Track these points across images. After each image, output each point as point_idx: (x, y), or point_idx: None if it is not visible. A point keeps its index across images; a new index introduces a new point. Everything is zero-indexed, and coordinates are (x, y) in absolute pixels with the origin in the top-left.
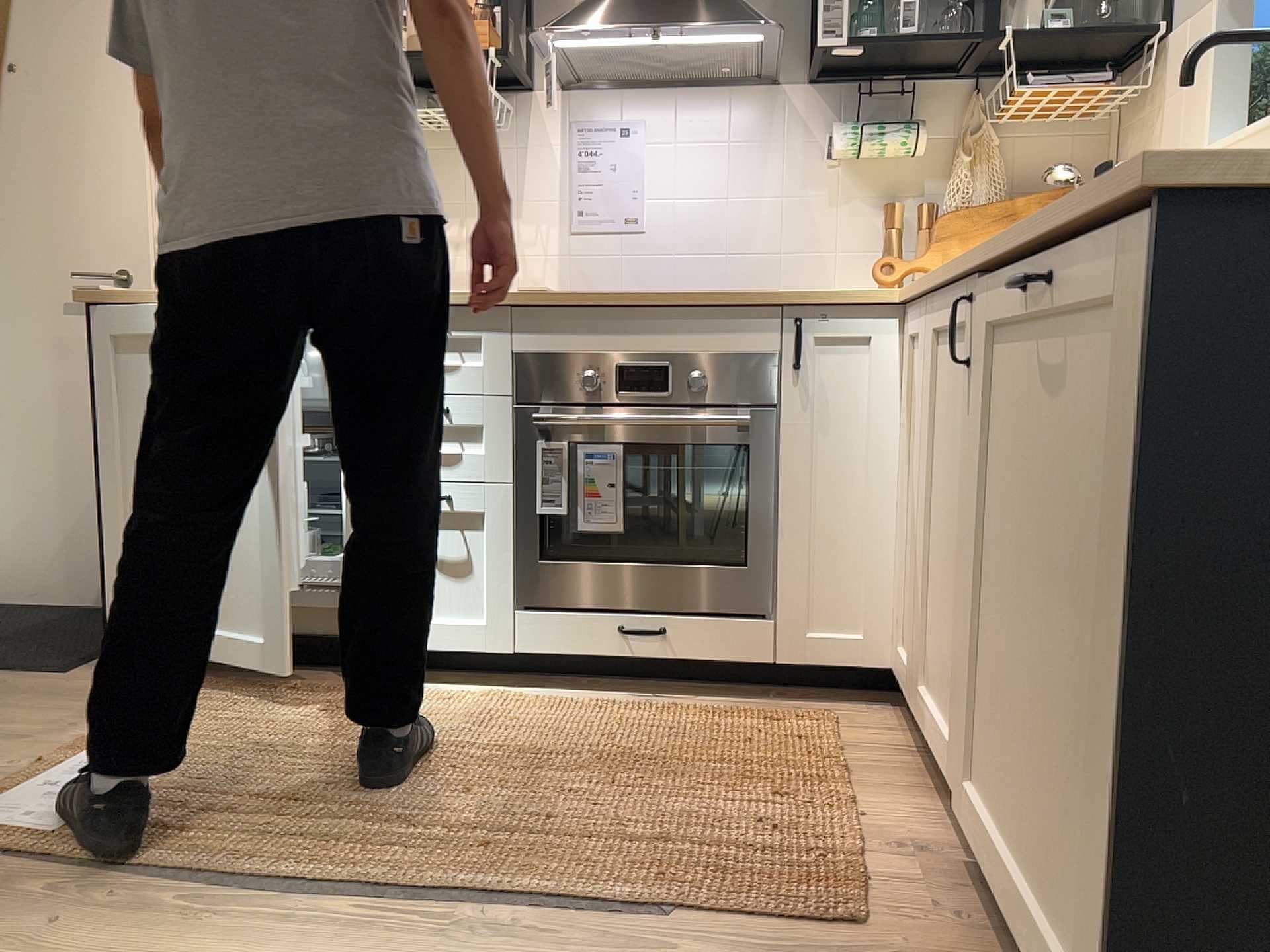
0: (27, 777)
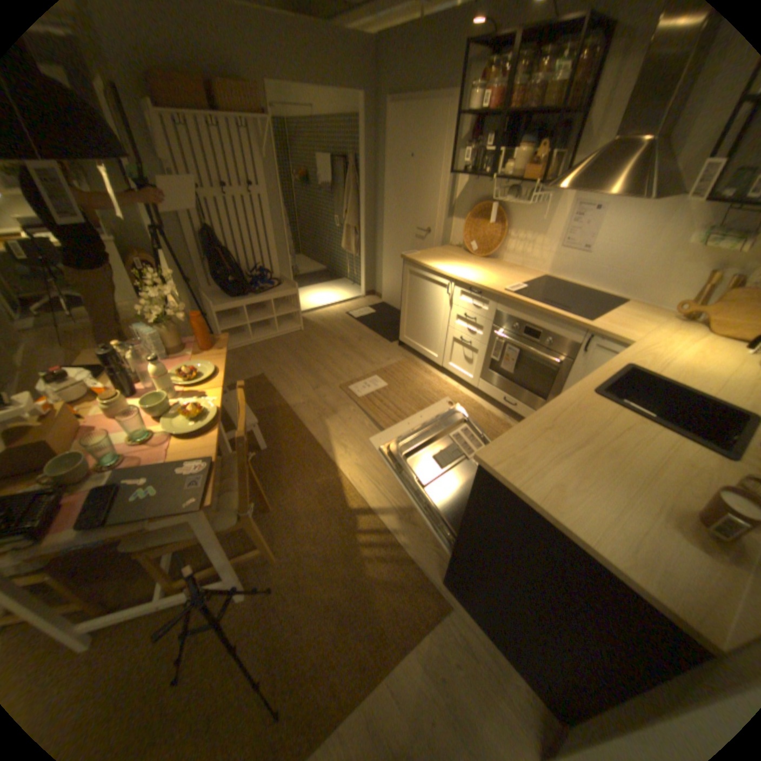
0: (366, 376)
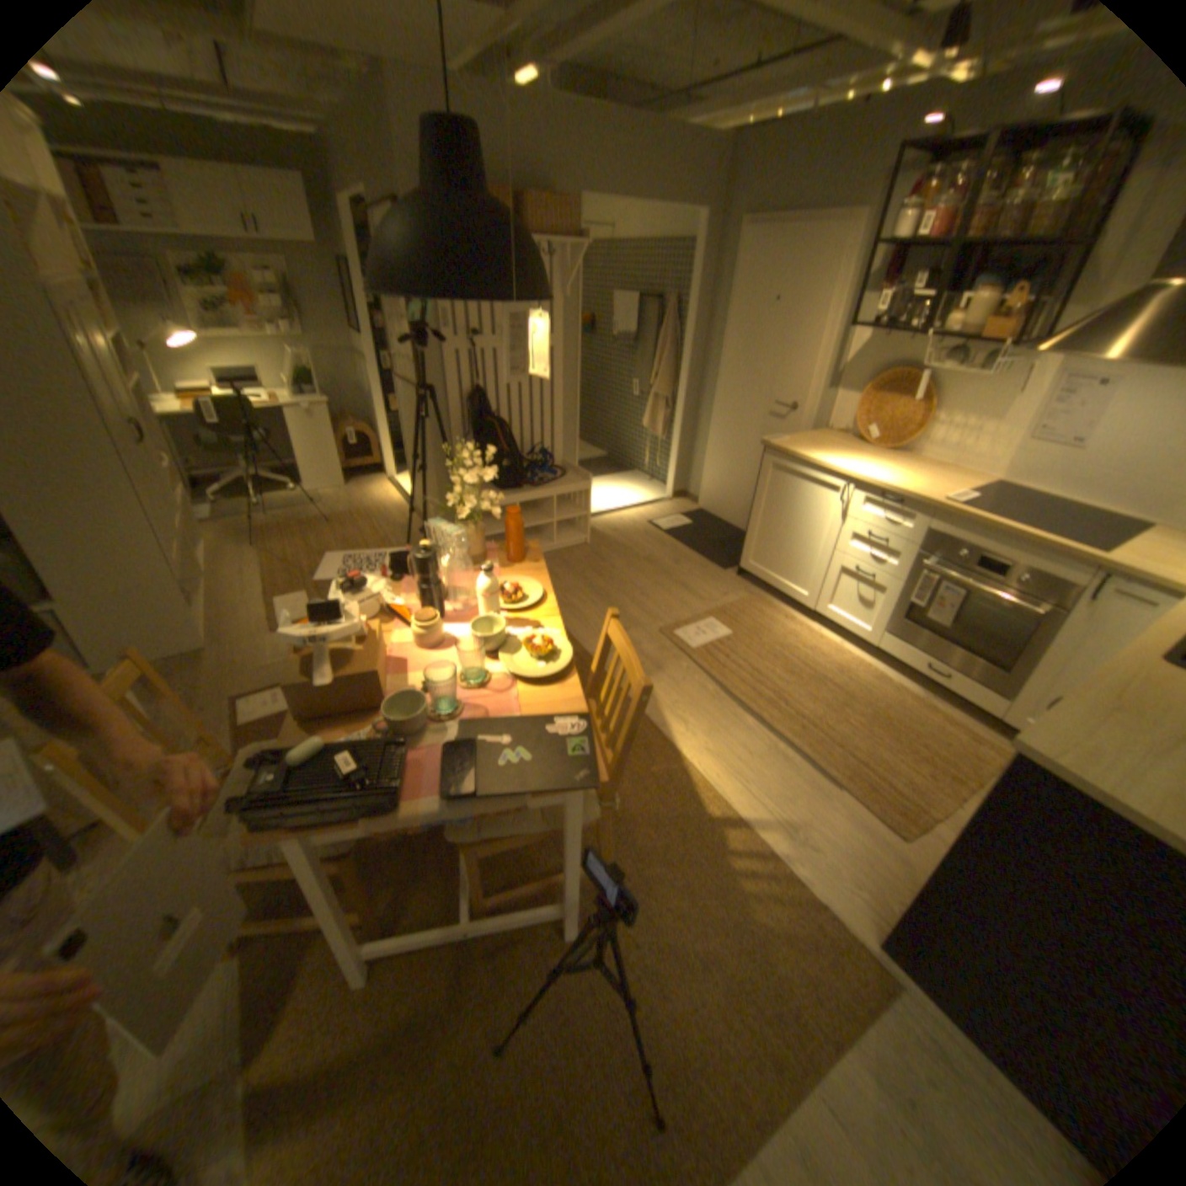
0: (697, 617)
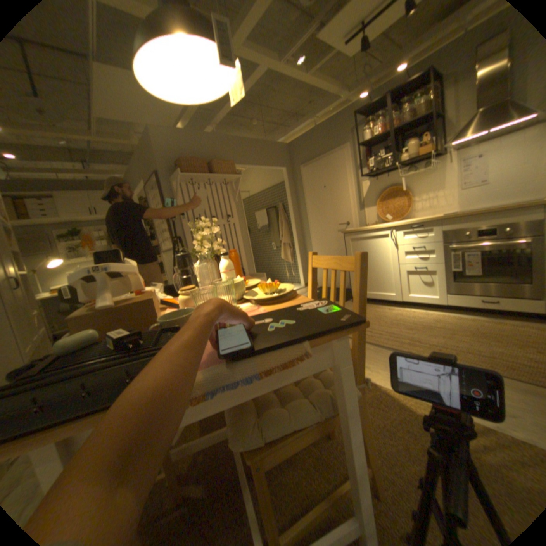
0: None
